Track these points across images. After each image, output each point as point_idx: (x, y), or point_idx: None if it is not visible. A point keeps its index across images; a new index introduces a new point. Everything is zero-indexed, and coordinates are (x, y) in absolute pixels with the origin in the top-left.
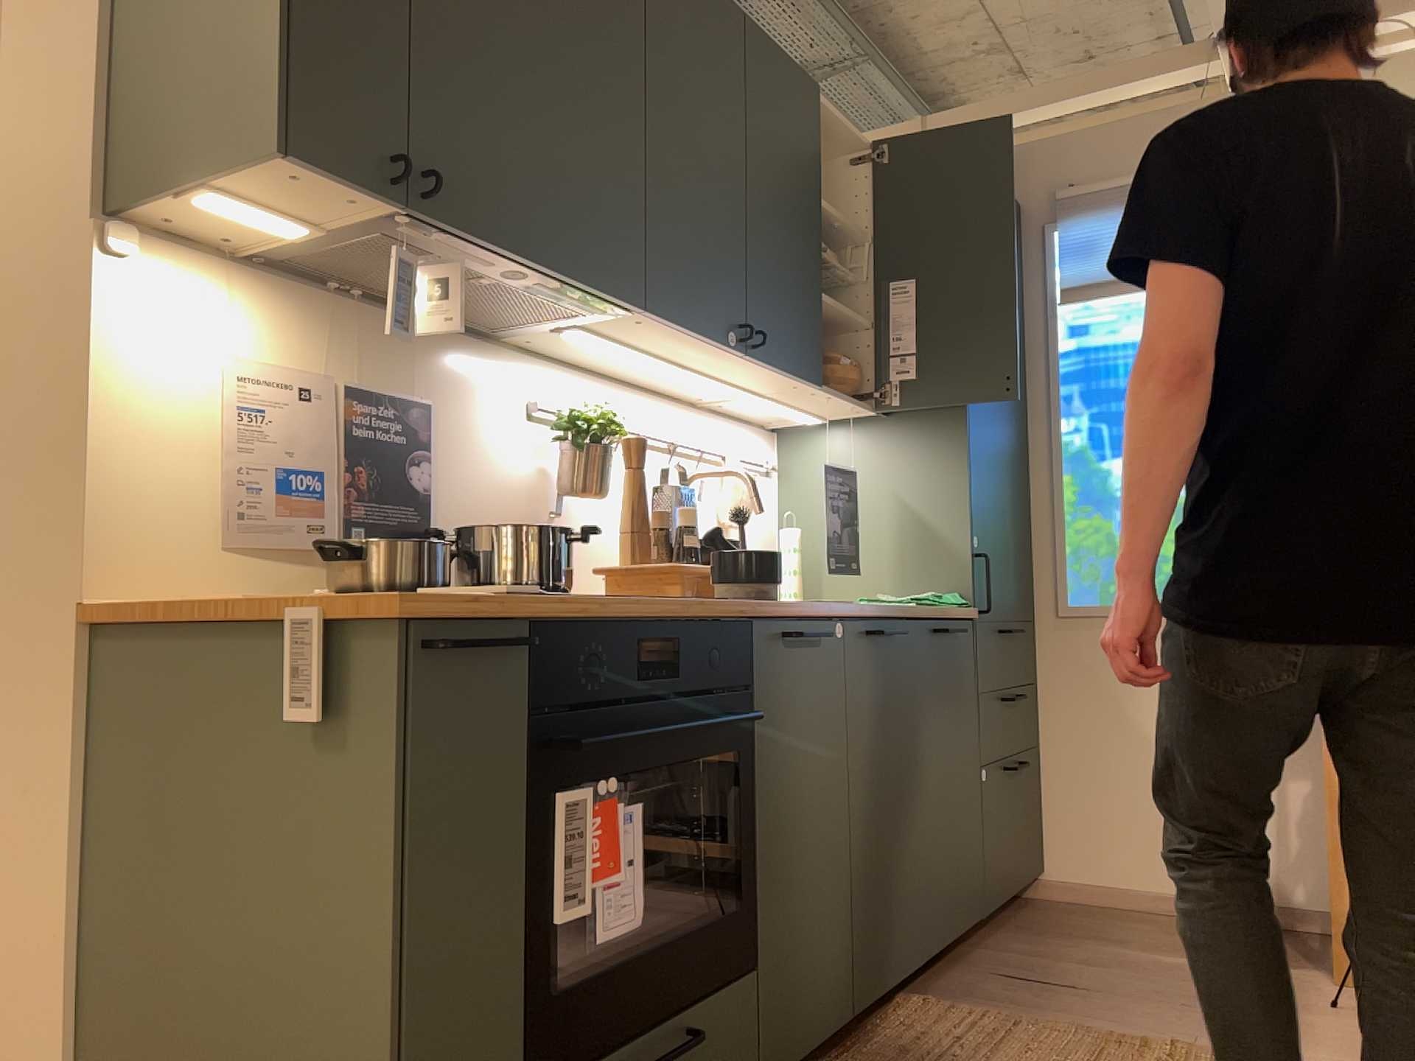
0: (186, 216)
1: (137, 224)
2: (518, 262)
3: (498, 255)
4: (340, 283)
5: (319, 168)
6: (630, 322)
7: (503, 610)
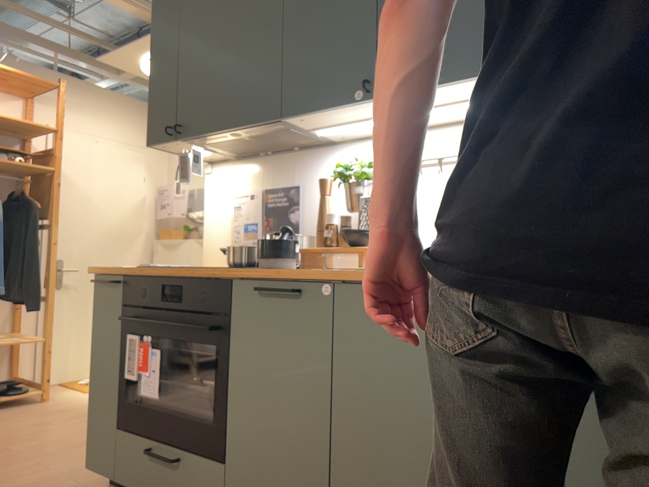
0: (210, 157)
1: (214, 162)
2: (222, 133)
3: (215, 135)
4: (261, 153)
5: (158, 143)
6: (307, 121)
7: (112, 271)
